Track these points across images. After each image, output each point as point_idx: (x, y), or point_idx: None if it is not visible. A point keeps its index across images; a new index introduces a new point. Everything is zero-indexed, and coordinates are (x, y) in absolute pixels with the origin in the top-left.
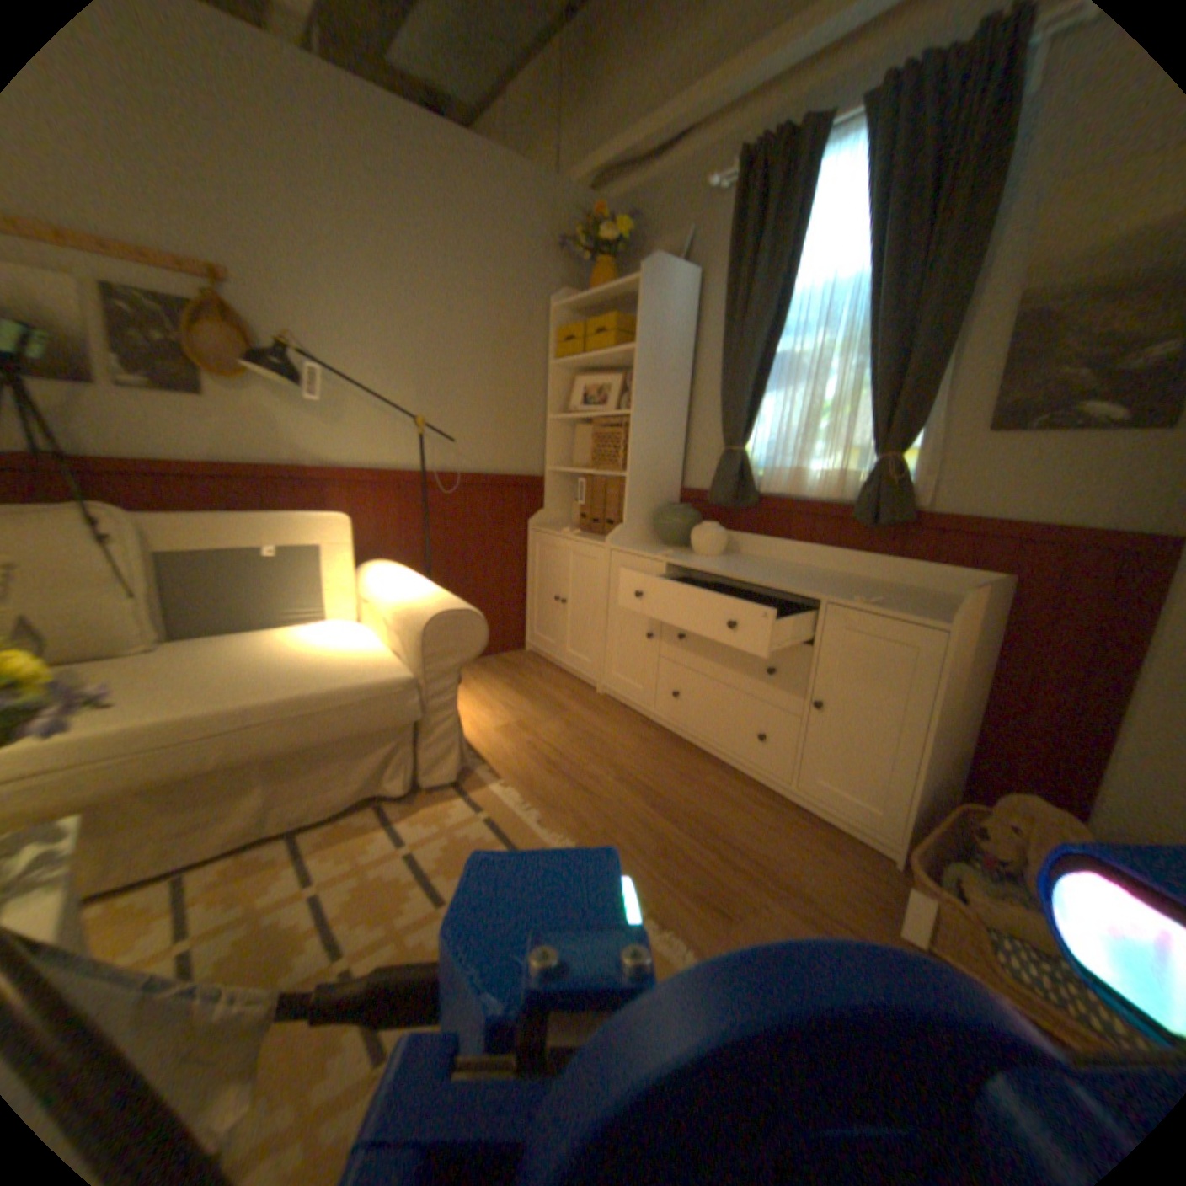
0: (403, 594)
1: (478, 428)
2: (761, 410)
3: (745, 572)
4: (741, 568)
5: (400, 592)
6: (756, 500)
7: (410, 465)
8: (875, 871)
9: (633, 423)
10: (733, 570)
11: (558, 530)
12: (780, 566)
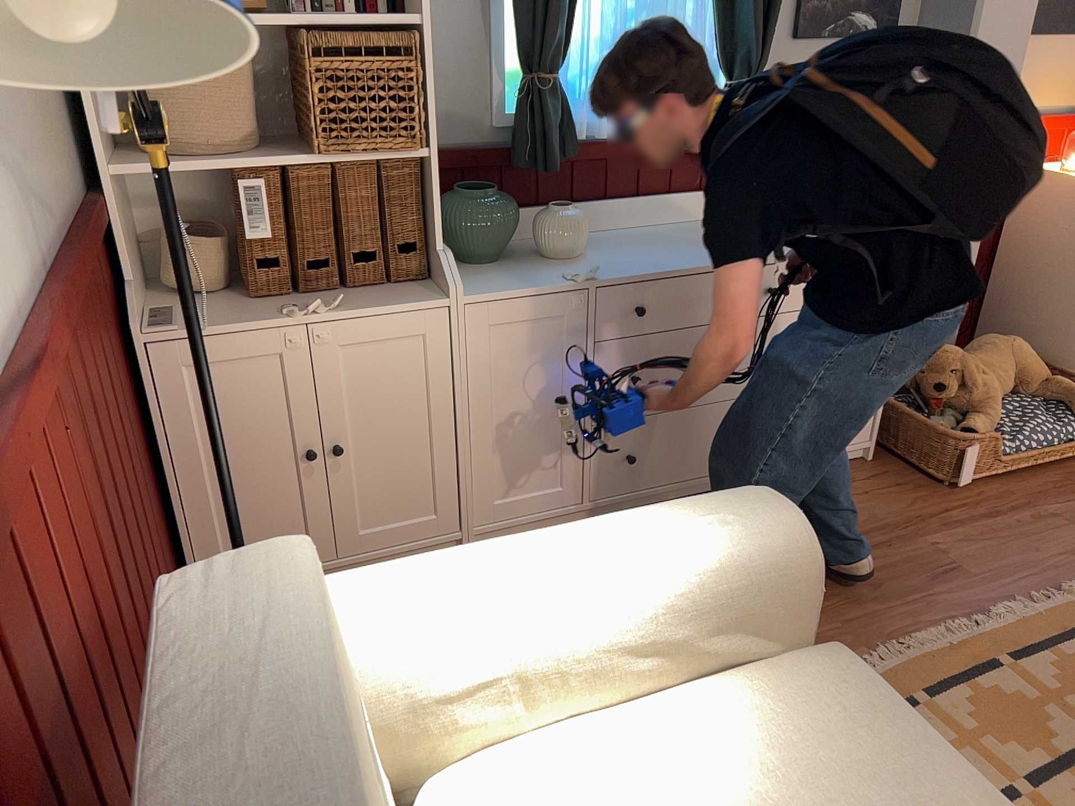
0: (635, 574)
1: (19, 100)
2: (575, 13)
3: (695, 259)
4: (669, 256)
5: (614, 580)
6: (573, 152)
7: (13, 296)
8: (871, 472)
9: (426, 47)
10: (679, 261)
11: (228, 317)
12: (648, 237)
